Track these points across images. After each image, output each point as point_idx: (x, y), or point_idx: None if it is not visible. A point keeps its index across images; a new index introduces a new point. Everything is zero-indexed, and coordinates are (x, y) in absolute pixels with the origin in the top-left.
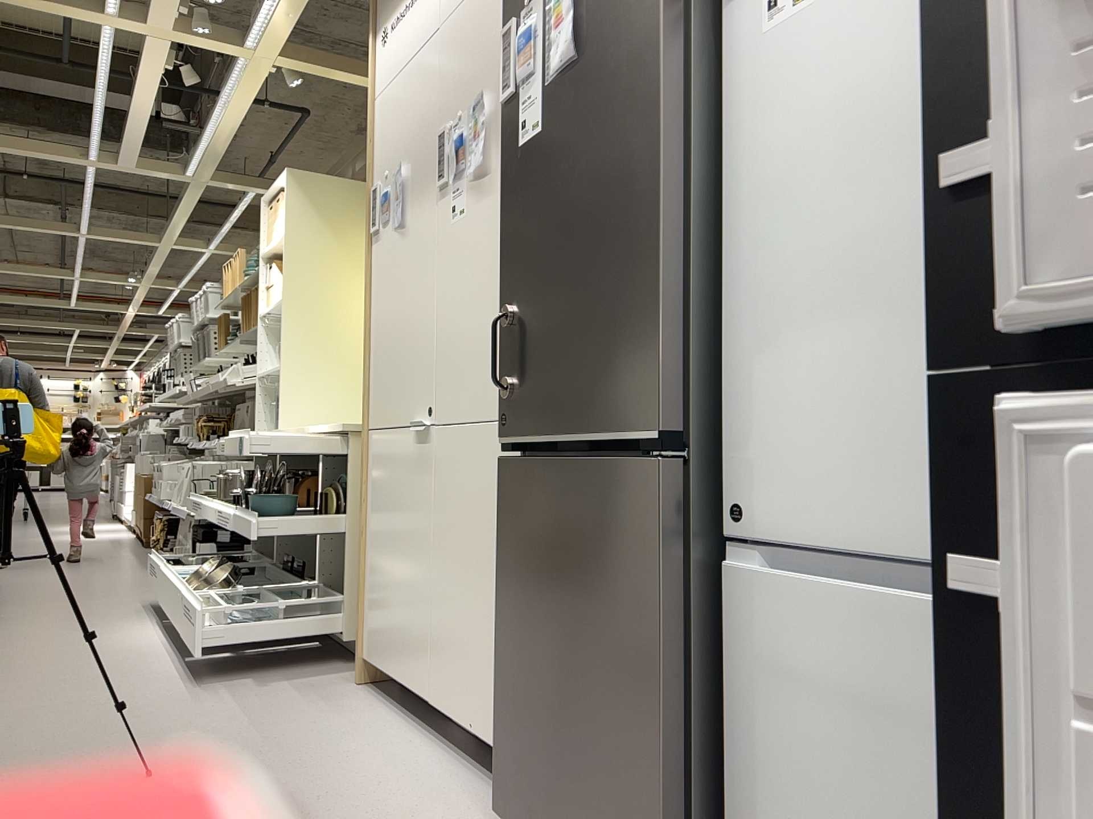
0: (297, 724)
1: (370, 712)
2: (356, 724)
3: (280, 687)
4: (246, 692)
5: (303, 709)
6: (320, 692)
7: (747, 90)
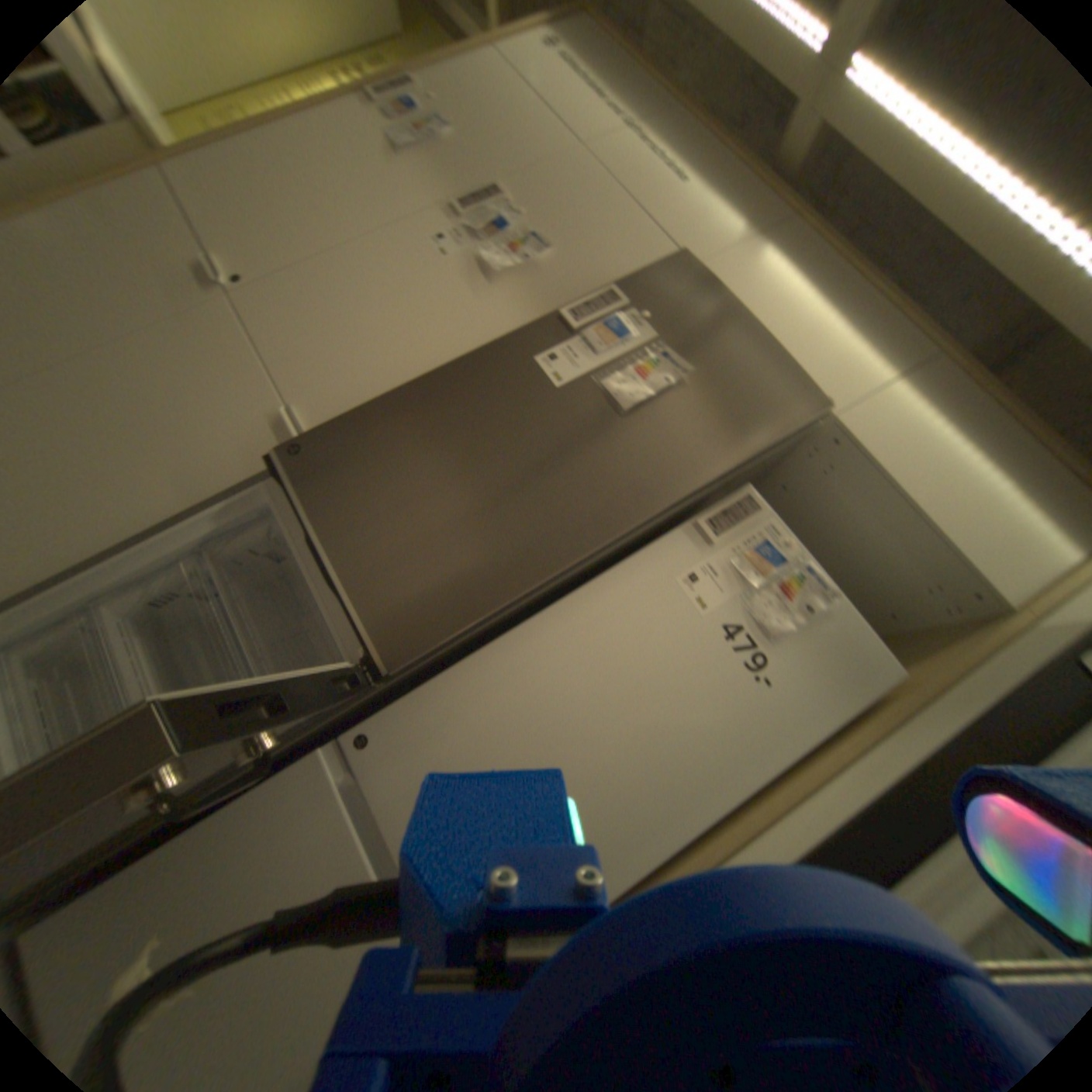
0: None
1: None
2: None
3: None
4: None
5: None
6: None
7: (636, 583)
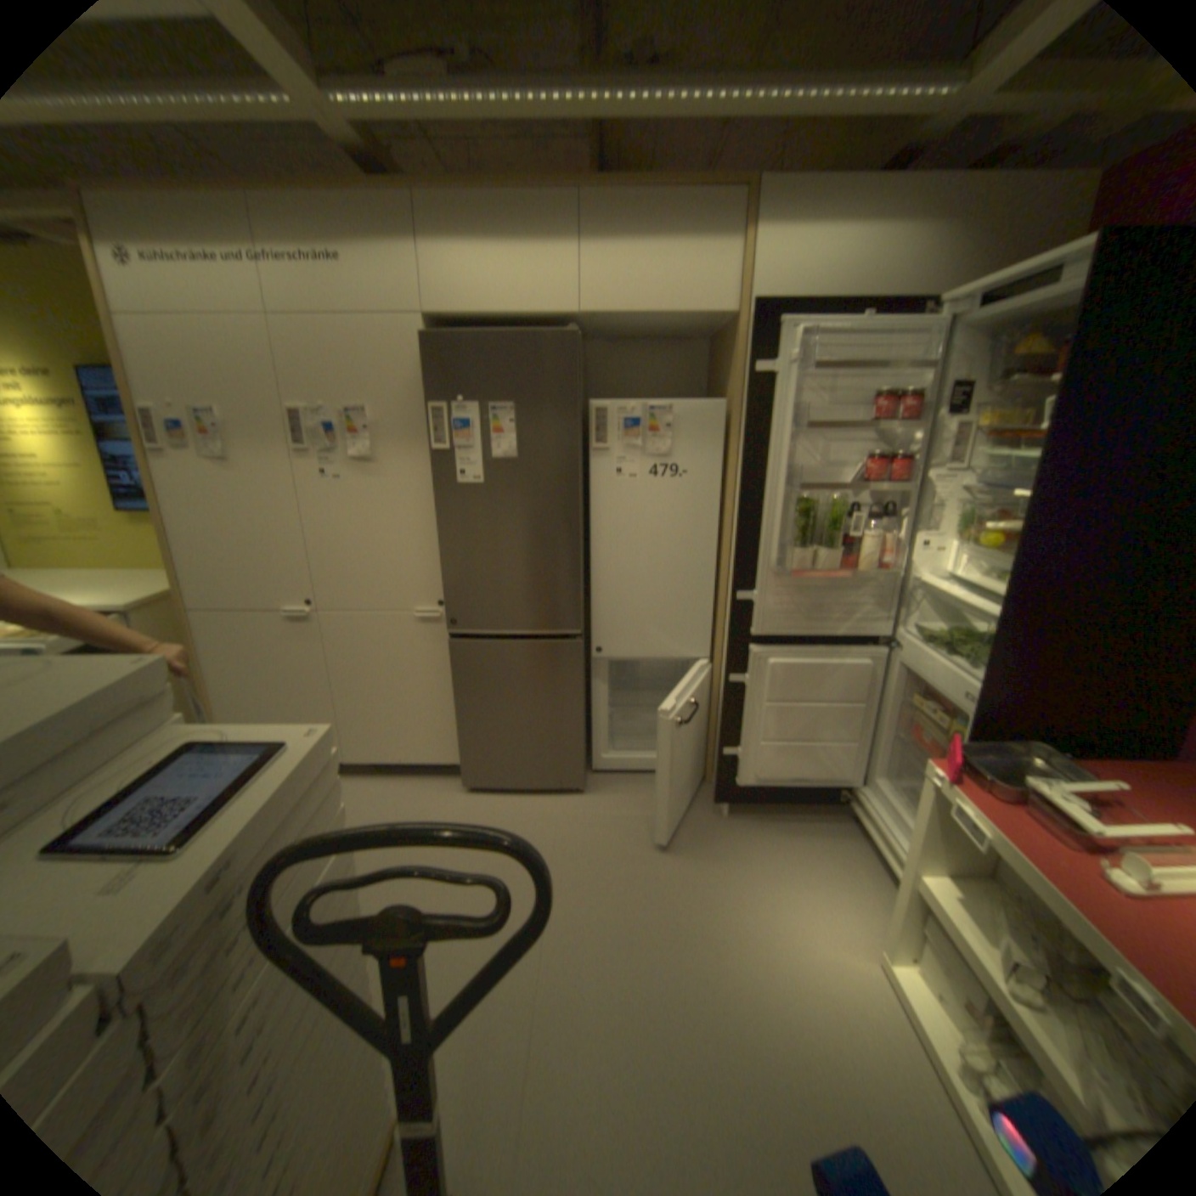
0: None
1: None
2: None
3: None
4: None
5: None
6: None
7: (602, 499)
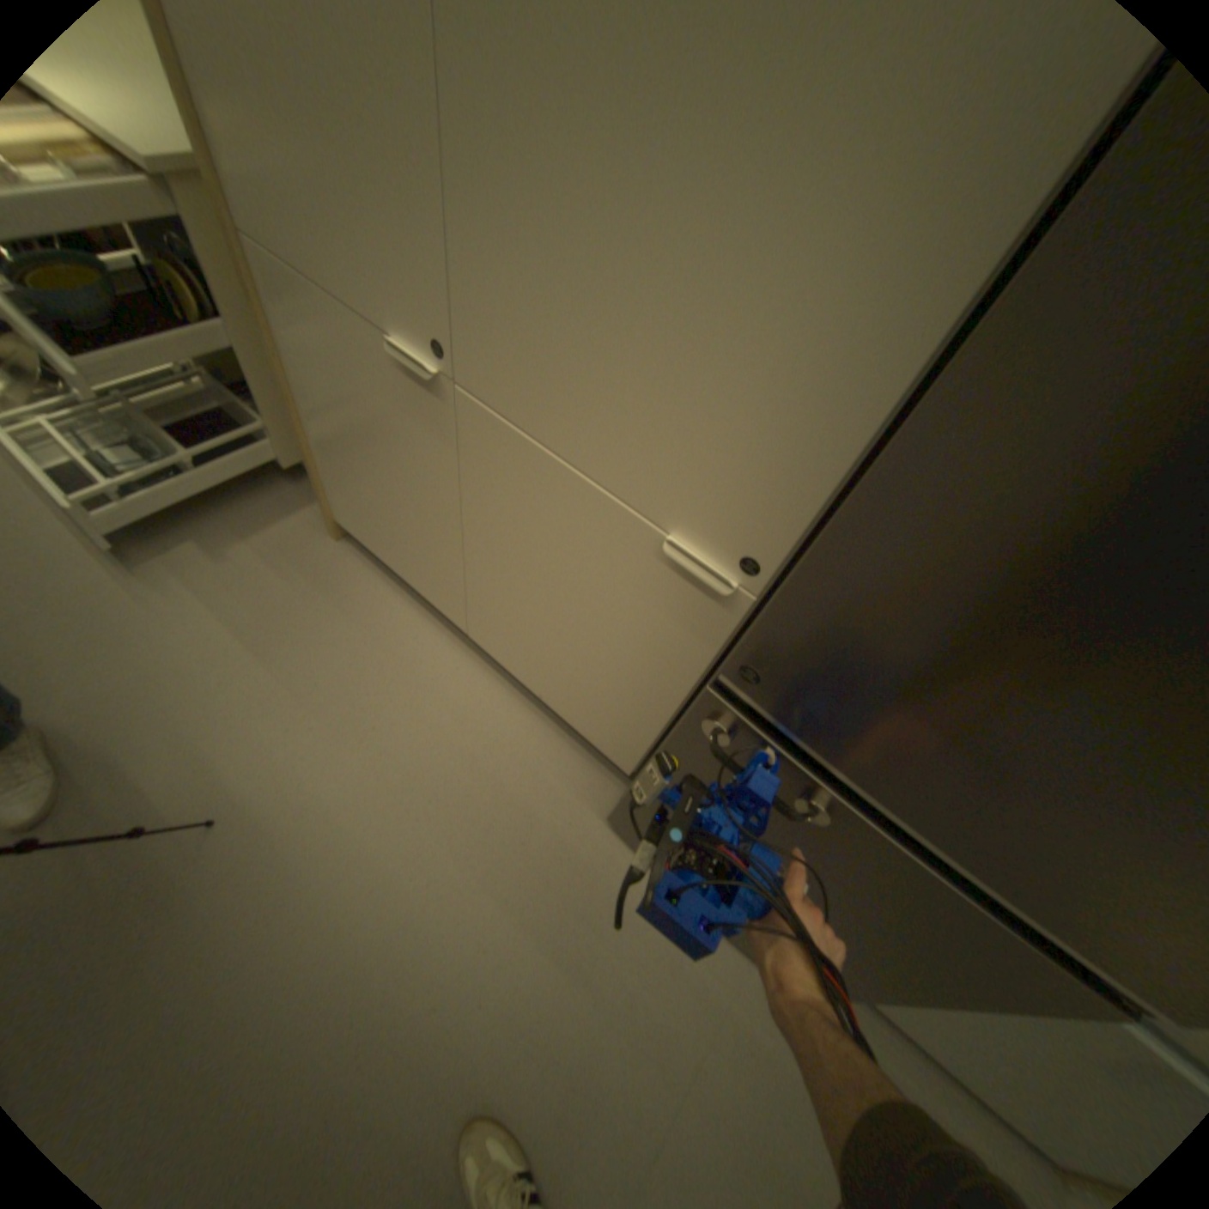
0: (313, 649)
1: (382, 606)
2: (381, 637)
3: (243, 561)
4: (205, 580)
5: (300, 611)
6: (299, 564)
7: None
